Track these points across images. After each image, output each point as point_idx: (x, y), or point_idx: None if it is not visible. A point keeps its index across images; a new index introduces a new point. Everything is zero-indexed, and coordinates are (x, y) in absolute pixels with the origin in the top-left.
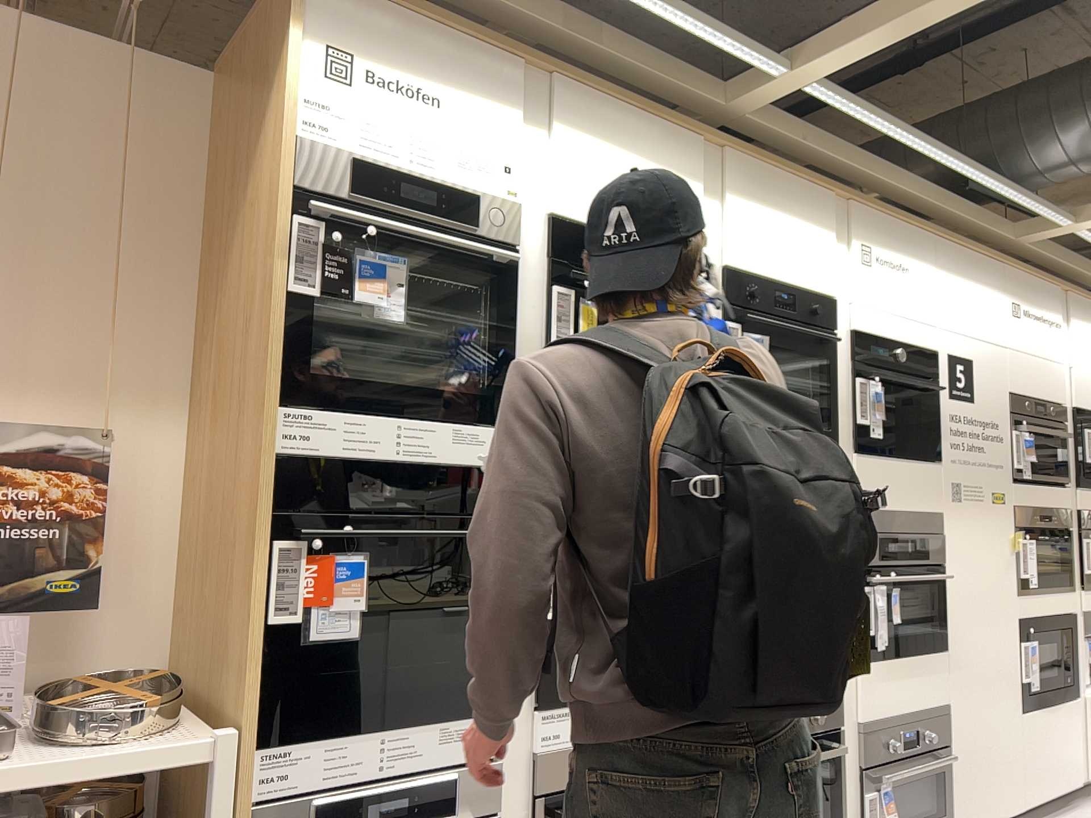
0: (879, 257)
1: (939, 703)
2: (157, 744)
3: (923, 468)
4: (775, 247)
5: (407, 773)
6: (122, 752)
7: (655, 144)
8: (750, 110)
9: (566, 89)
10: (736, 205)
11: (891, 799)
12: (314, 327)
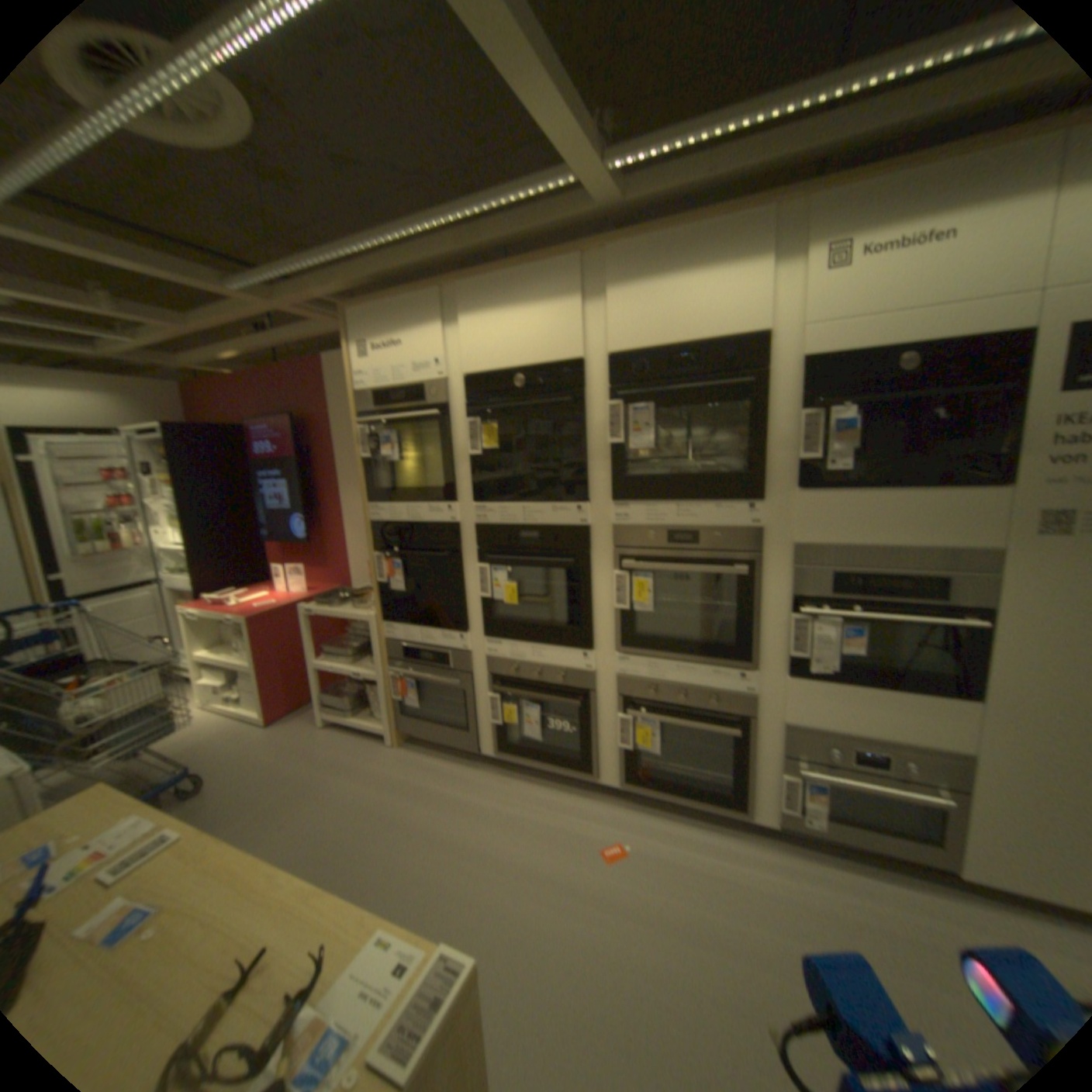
0: (871, 242)
1: (948, 751)
2: (356, 615)
3: (956, 496)
4: (667, 312)
5: (429, 647)
6: (346, 615)
7: (528, 285)
8: (626, 187)
9: (458, 287)
10: (614, 294)
11: (831, 798)
12: (391, 464)
